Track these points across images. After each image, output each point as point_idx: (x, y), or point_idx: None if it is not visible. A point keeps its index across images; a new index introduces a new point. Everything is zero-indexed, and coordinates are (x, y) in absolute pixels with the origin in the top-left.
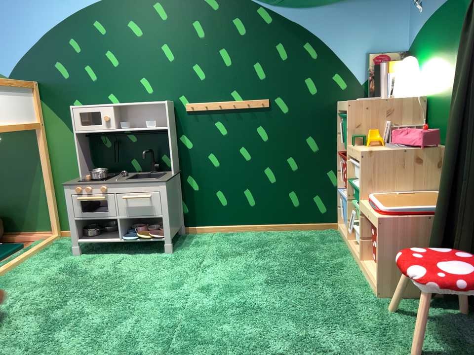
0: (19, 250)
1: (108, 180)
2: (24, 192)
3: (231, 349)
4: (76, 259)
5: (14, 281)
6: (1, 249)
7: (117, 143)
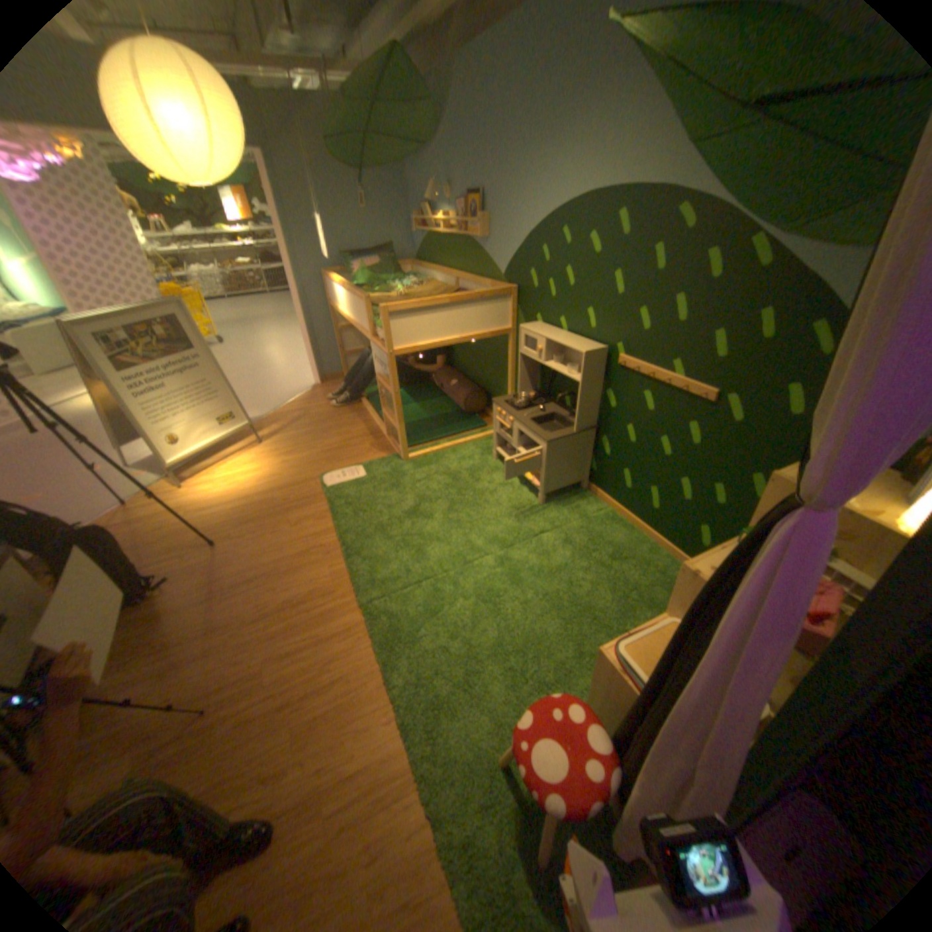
0: (479, 430)
1: (523, 411)
2: (500, 382)
3: (438, 617)
4: (488, 464)
5: (443, 460)
6: (471, 423)
7: (554, 372)
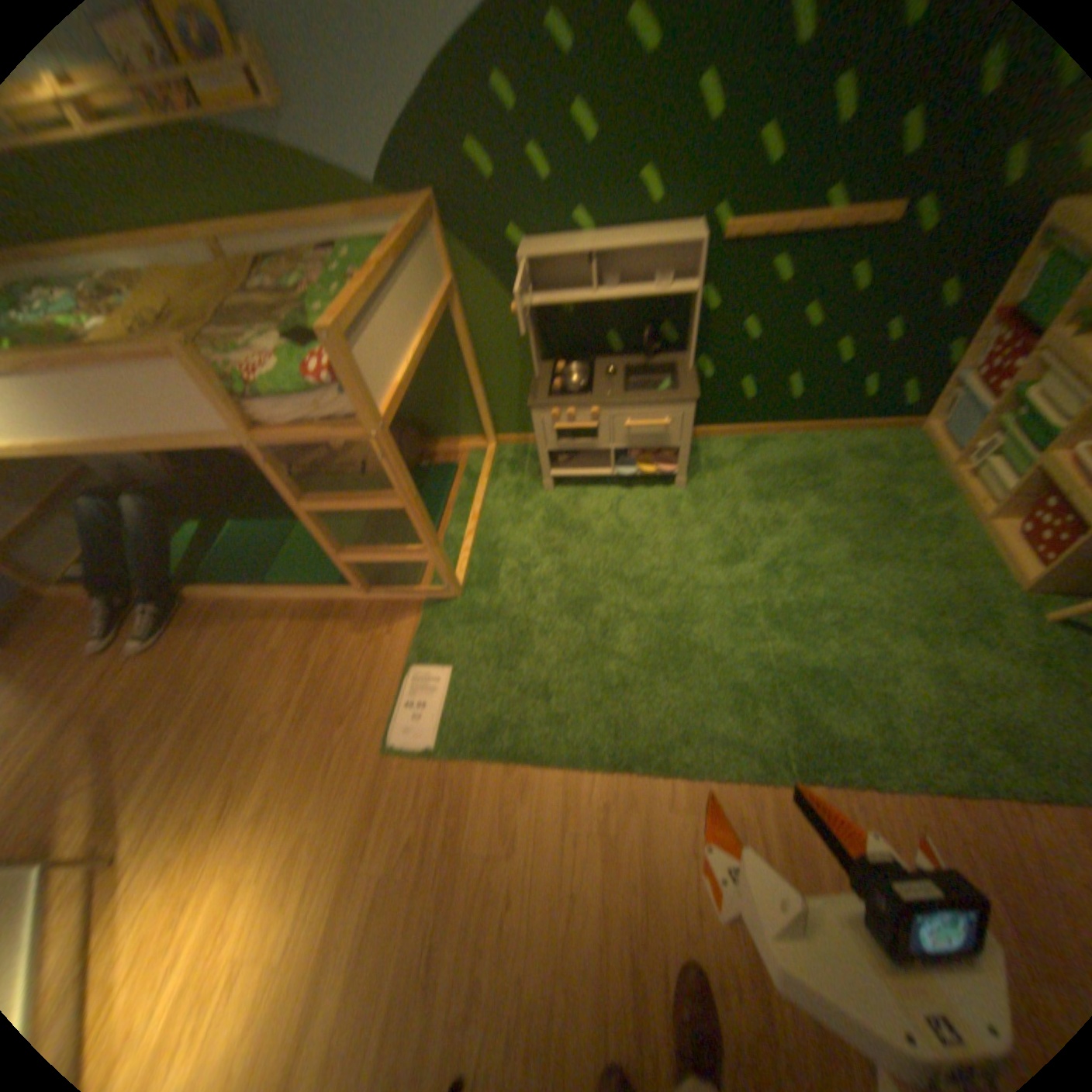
0: (457, 474)
1: (590, 388)
2: (436, 387)
3: (851, 679)
4: (553, 498)
5: (499, 543)
6: (435, 475)
7: (588, 308)
